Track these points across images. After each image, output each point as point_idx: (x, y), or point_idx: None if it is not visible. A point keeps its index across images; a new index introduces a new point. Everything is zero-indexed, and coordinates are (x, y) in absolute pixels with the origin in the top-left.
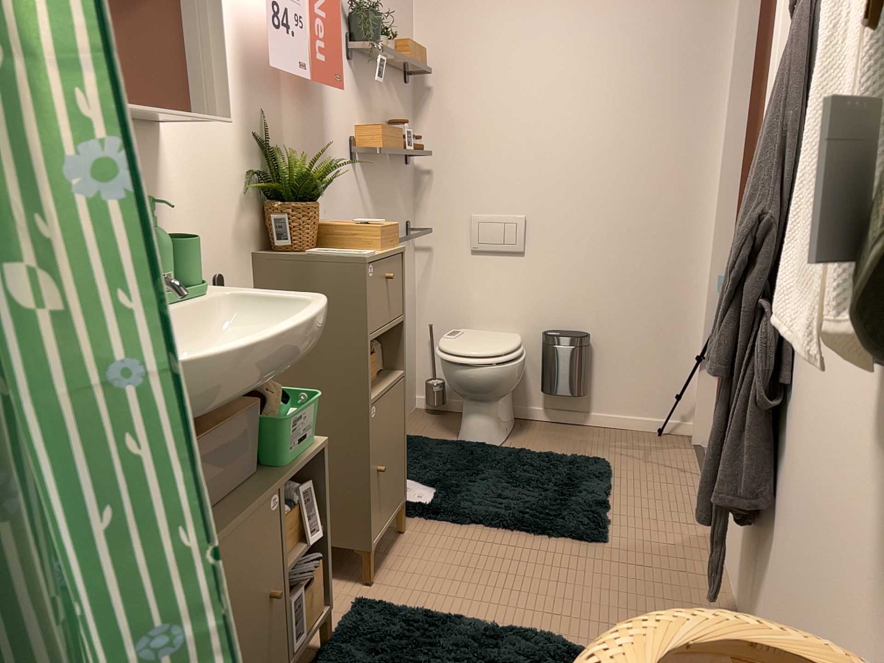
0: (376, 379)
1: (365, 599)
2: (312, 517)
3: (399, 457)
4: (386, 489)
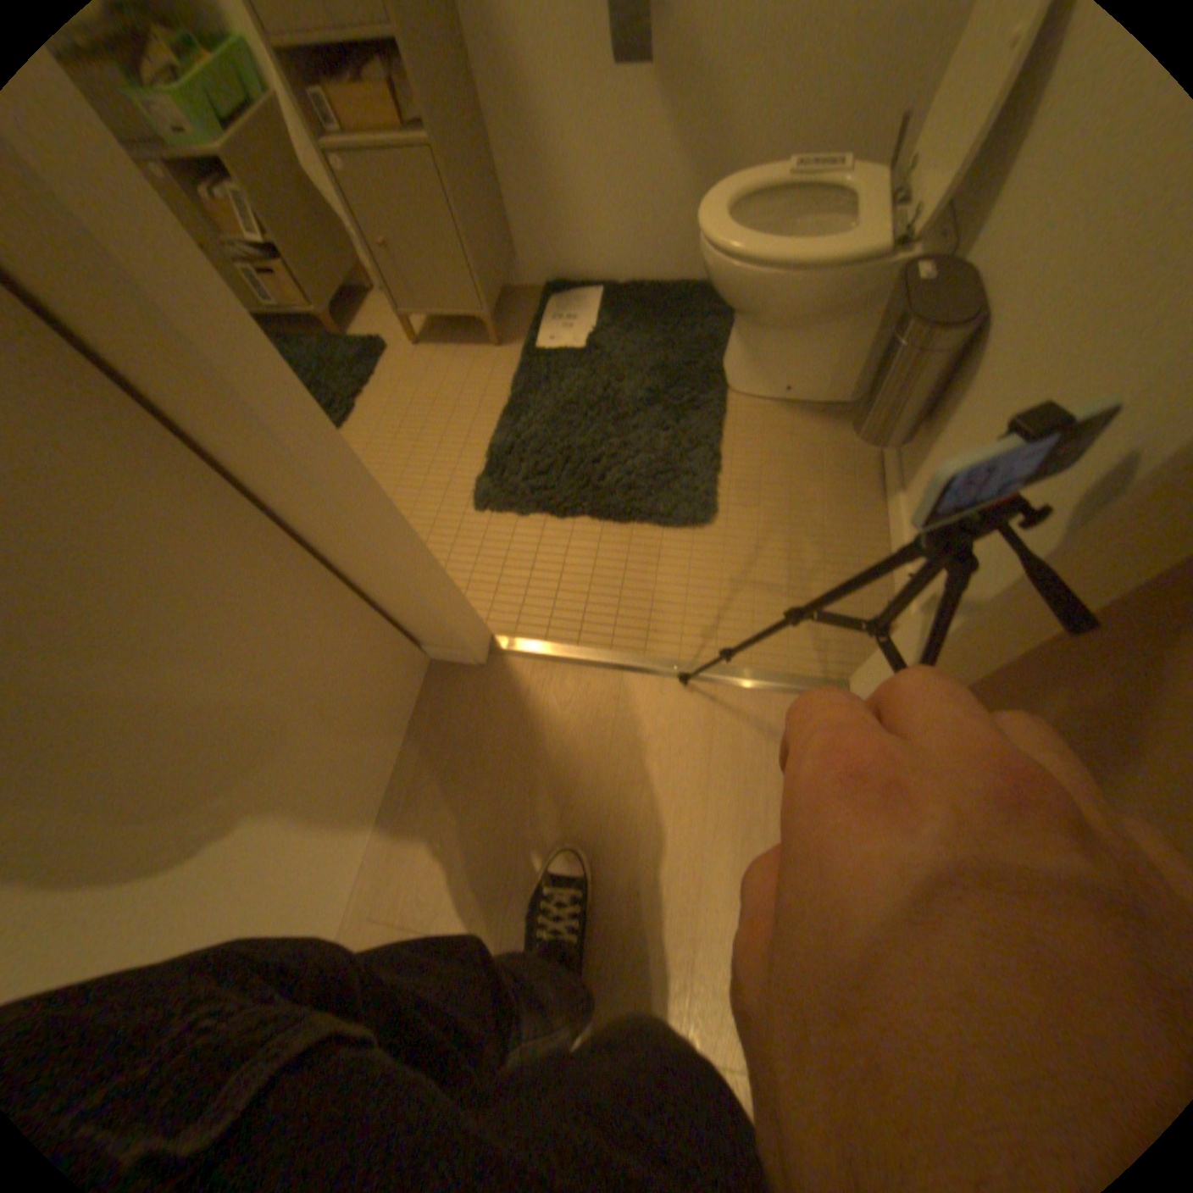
0: (385, 126)
1: (373, 339)
2: (243, 218)
3: (443, 253)
4: (412, 272)
